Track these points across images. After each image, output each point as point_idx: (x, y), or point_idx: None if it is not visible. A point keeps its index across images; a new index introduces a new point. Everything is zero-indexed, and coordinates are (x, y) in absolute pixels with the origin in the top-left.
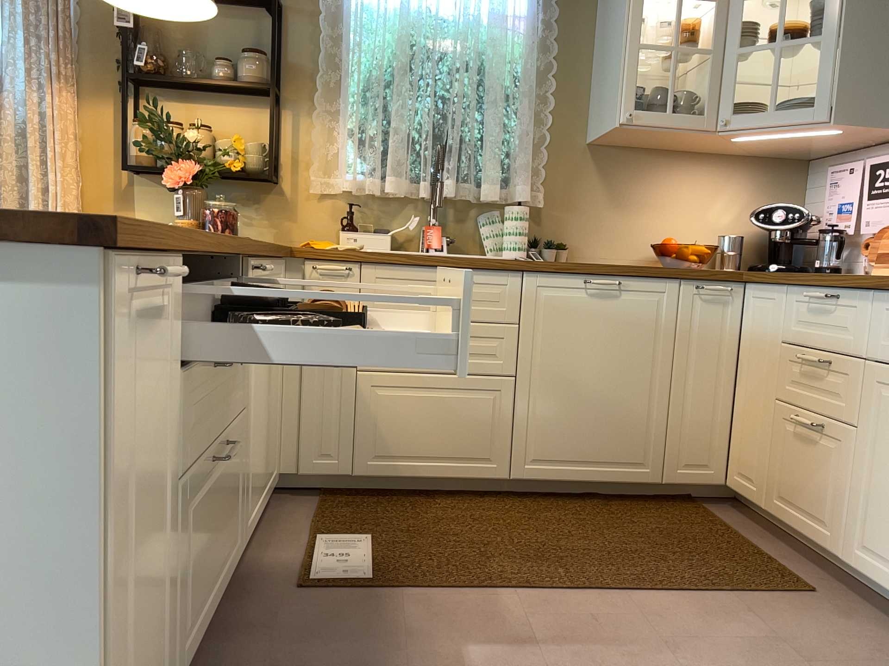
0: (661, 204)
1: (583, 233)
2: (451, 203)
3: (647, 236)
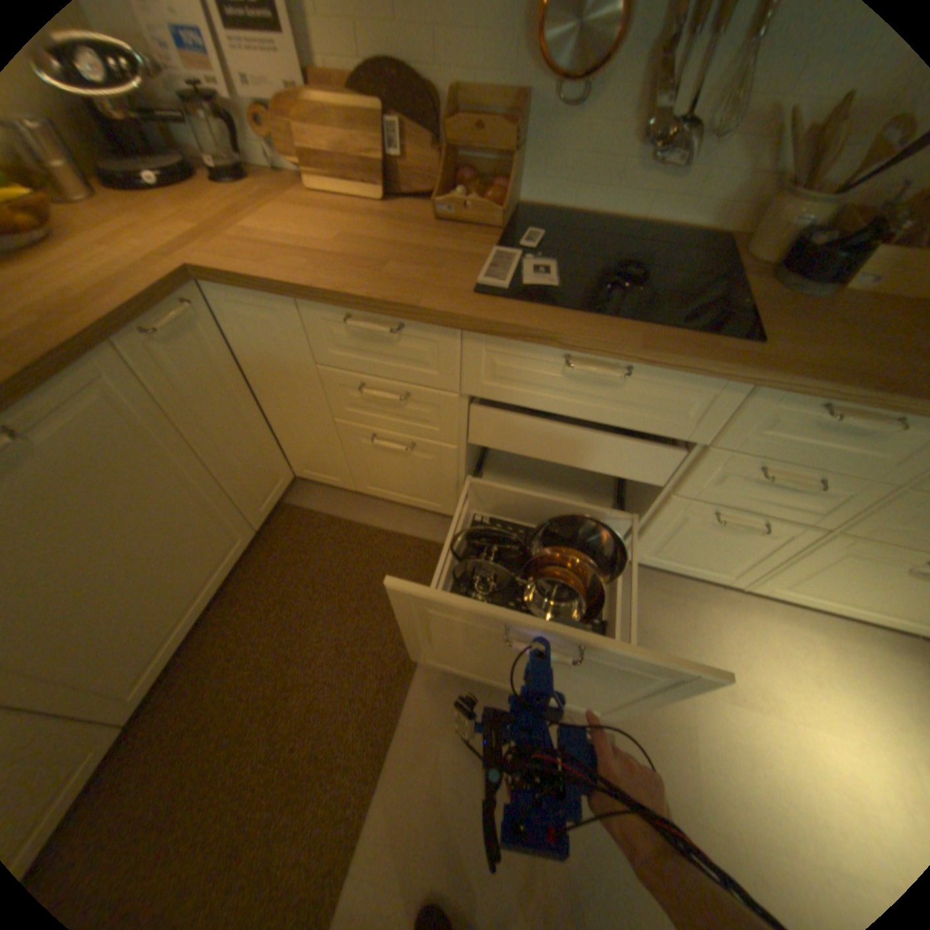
0: None
1: None
2: None
3: None
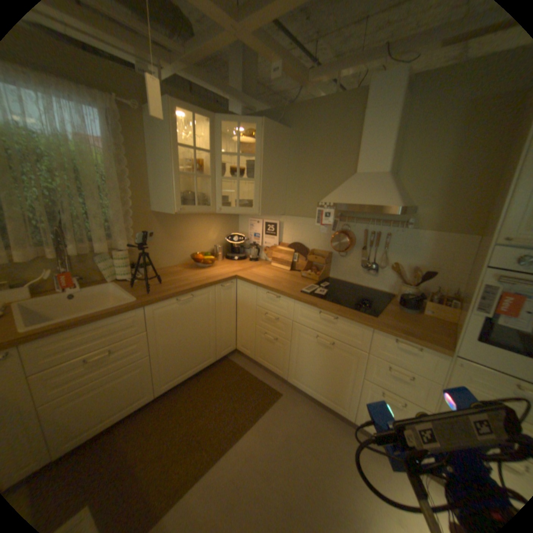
0: (189, 236)
1: (156, 255)
2: (71, 255)
3: (185, 250)
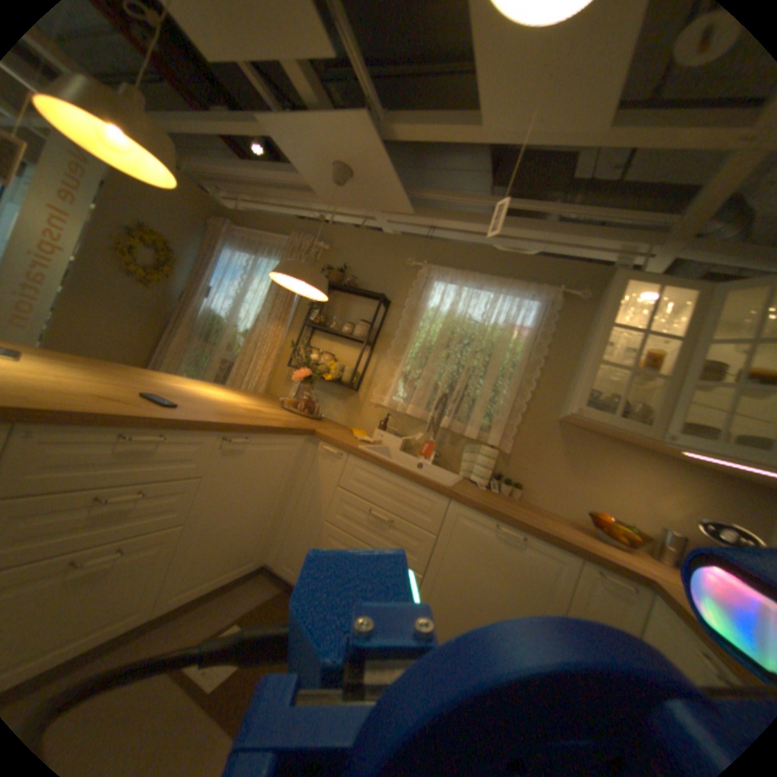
0: (612, 484)
1: (539, 483)
2: (449, 433)
3: (594, 505)
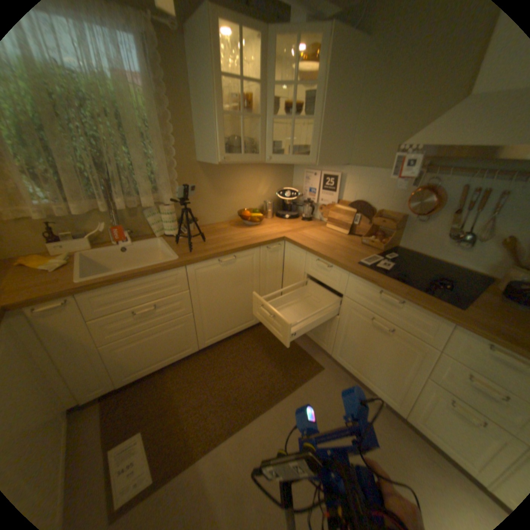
0: (237, 190)
1: (203, 210)
2: (123, 209)
3: (233, 206)
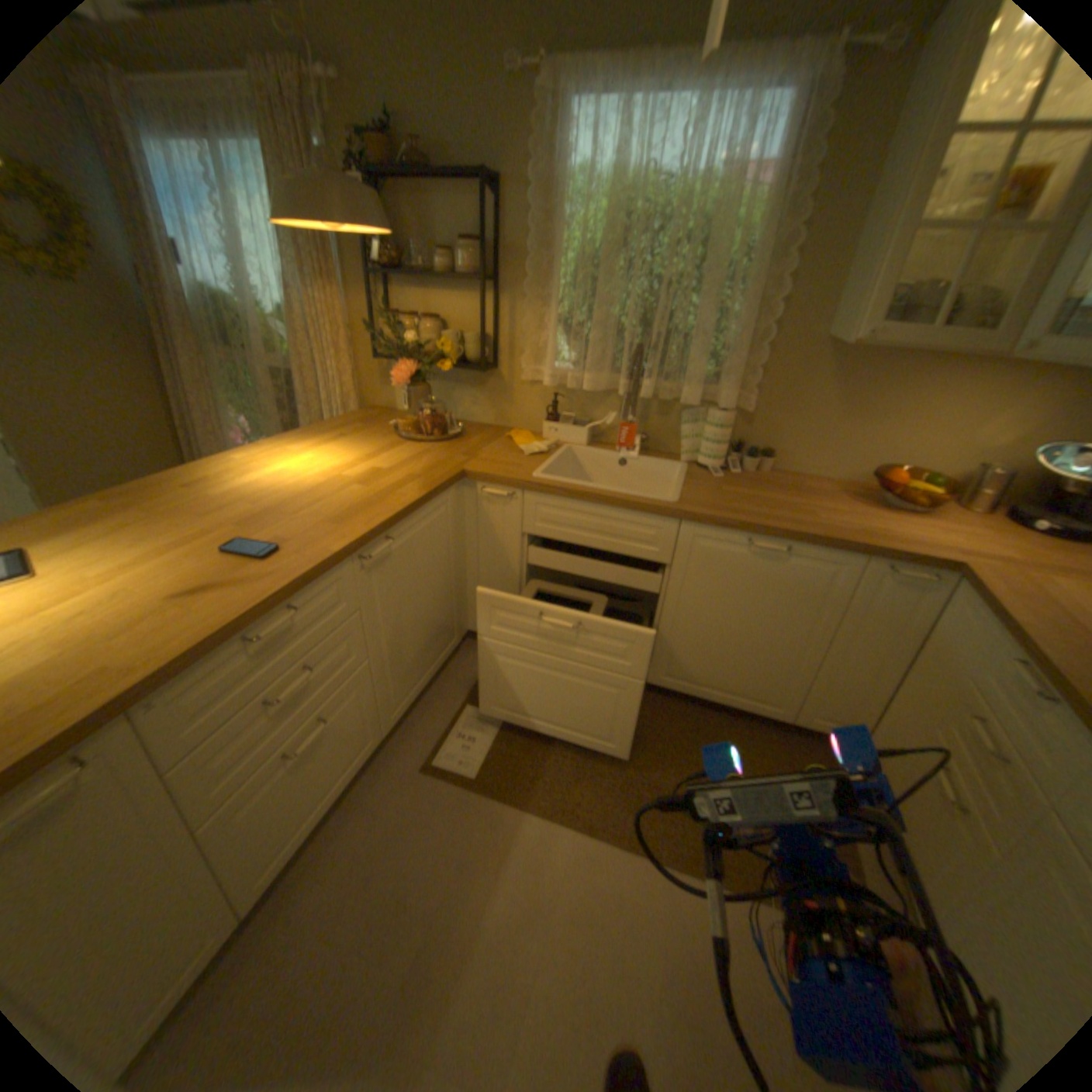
0: (911, 416)
1: (798, 440)
2: (655, 399)
3: (881, 452)
